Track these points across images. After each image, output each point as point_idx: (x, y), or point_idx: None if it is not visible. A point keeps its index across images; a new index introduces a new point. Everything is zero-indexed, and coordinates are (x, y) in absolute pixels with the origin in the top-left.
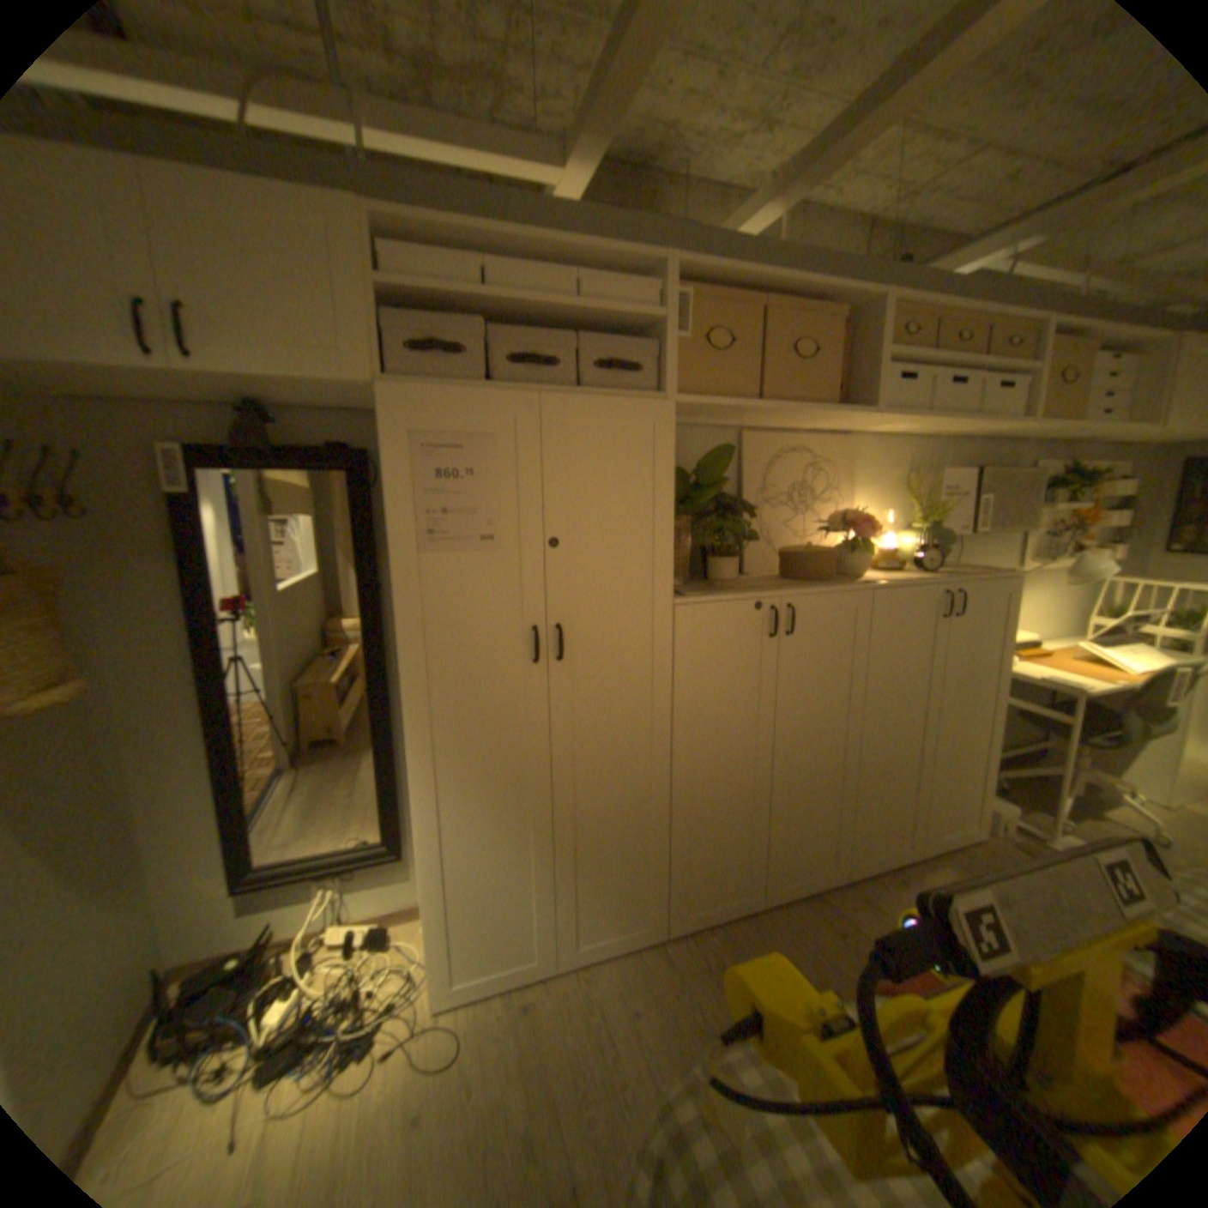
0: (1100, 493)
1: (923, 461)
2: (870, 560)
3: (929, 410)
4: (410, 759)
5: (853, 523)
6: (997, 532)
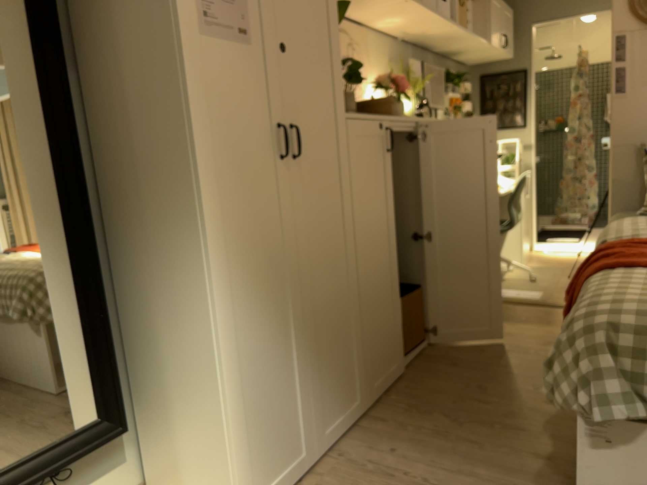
0: (455, 91)
1: (393, 56)
2: (403, 108)
3: (422, 6)
4: (209, 252)
5: (395, 80)
6: (431, 107)
